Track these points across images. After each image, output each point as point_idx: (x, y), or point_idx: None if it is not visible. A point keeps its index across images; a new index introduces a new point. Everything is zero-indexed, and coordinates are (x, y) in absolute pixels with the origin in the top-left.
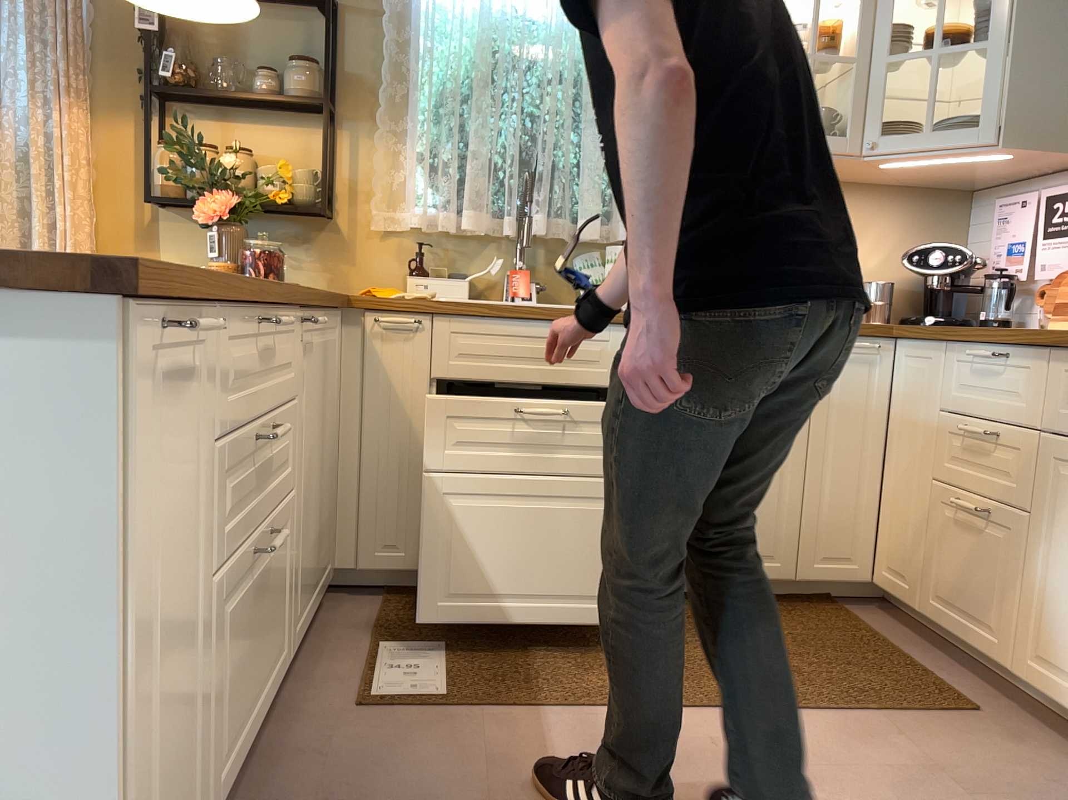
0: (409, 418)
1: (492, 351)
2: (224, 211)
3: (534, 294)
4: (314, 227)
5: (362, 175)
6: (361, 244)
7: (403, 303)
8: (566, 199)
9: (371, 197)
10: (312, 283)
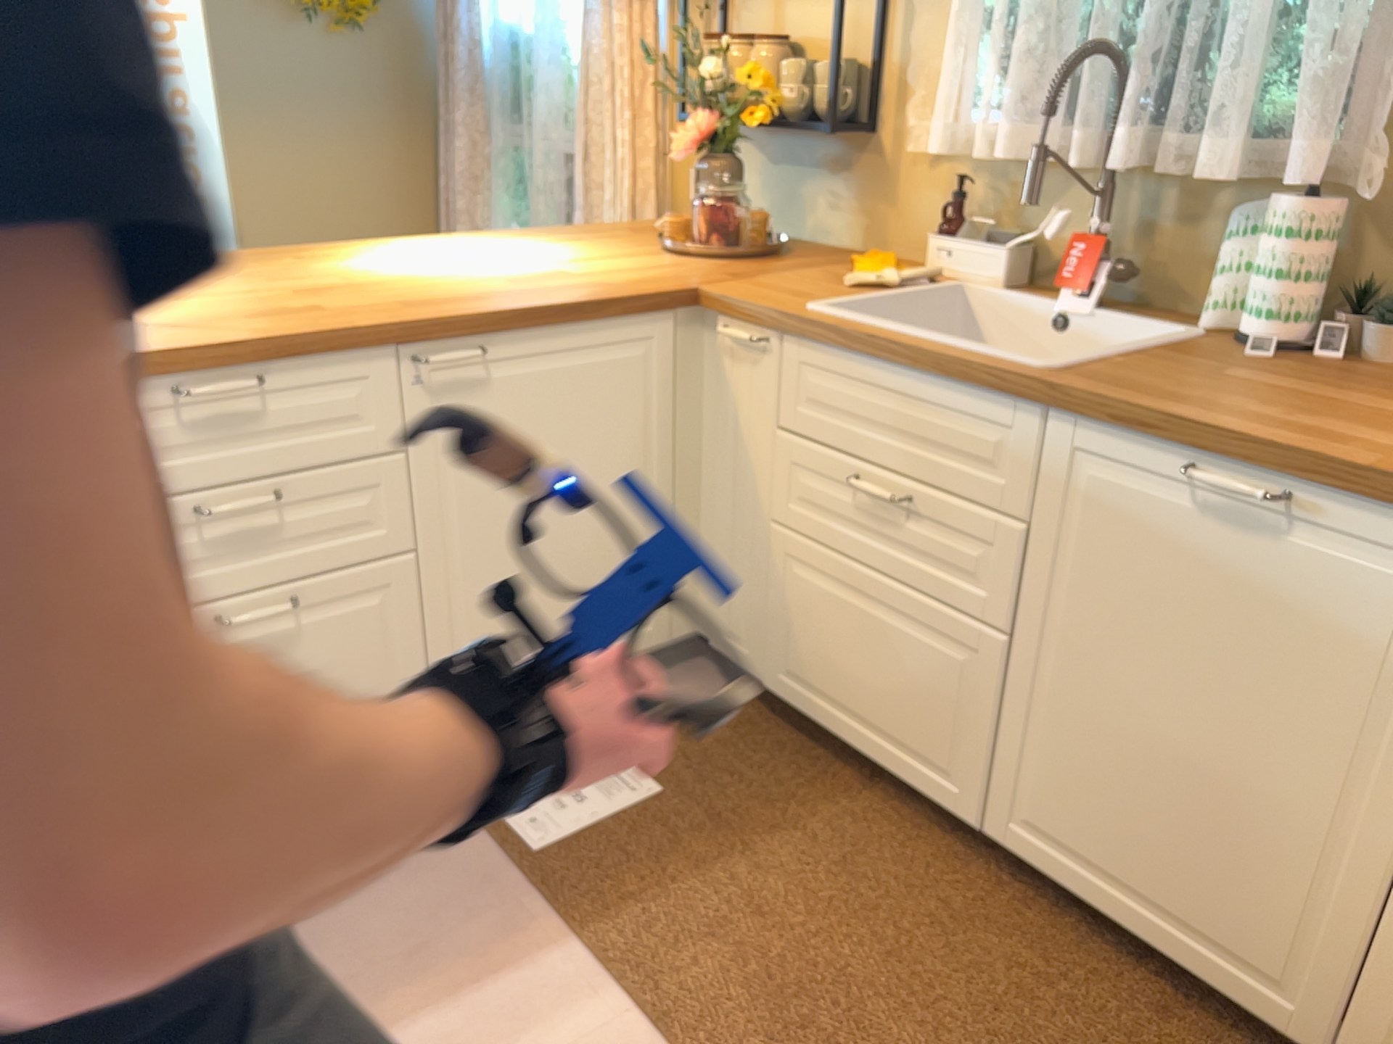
0: (757, 475)
1: (847, 404)
2: (689, 142)
3: (1094, 290)
4: (851, 148)
5: (912, 60)
6: (901, 176)
7: (748, 308)
8: (1199, 94)
9: (918, 97)
10: (845, 232)
